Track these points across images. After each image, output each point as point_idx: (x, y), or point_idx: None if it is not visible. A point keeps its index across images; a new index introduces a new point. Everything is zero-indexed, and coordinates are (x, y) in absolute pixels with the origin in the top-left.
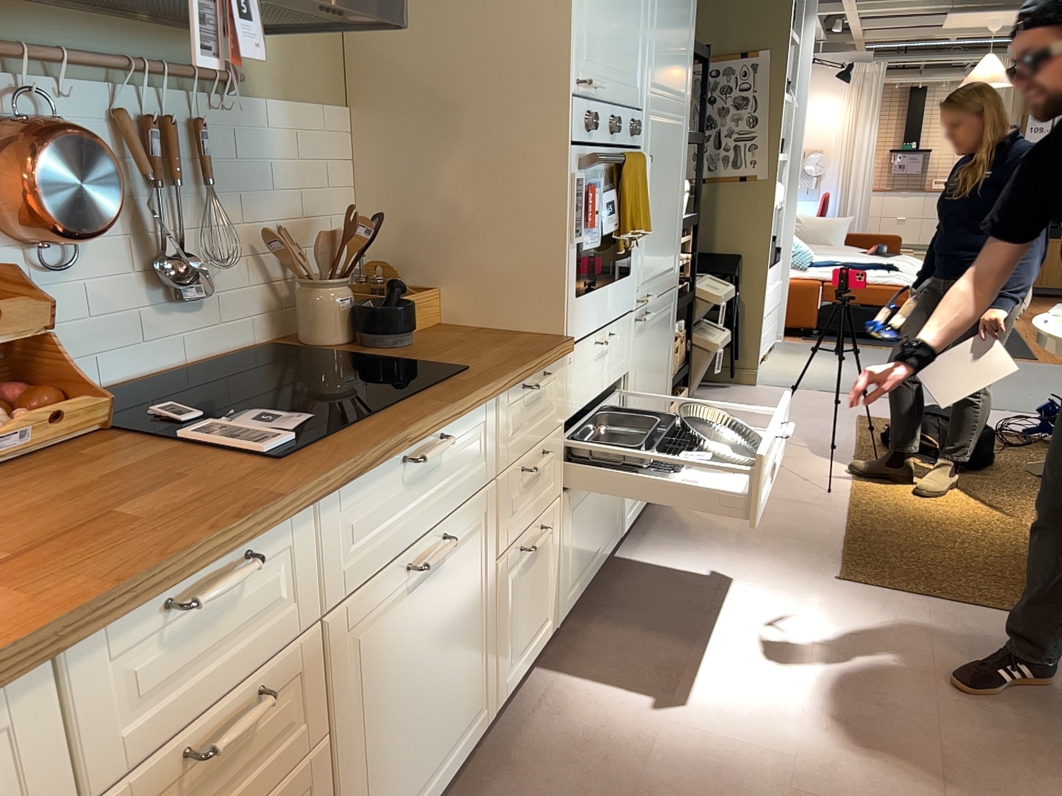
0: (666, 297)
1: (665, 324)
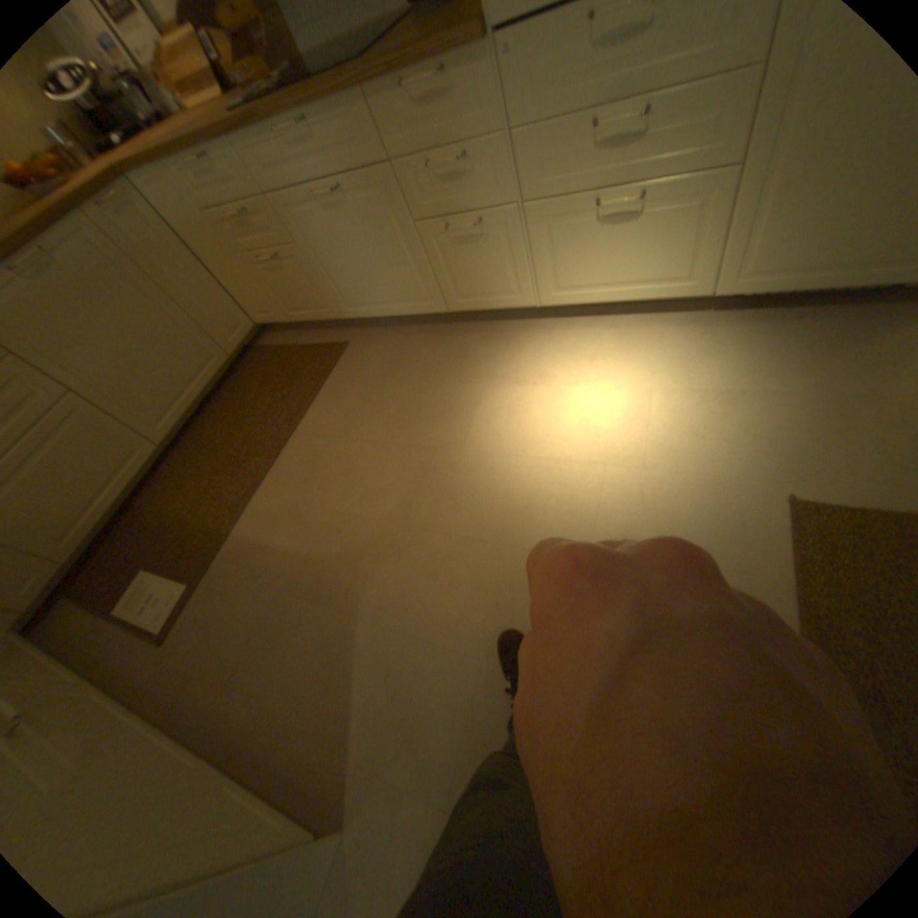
0: None
1: None
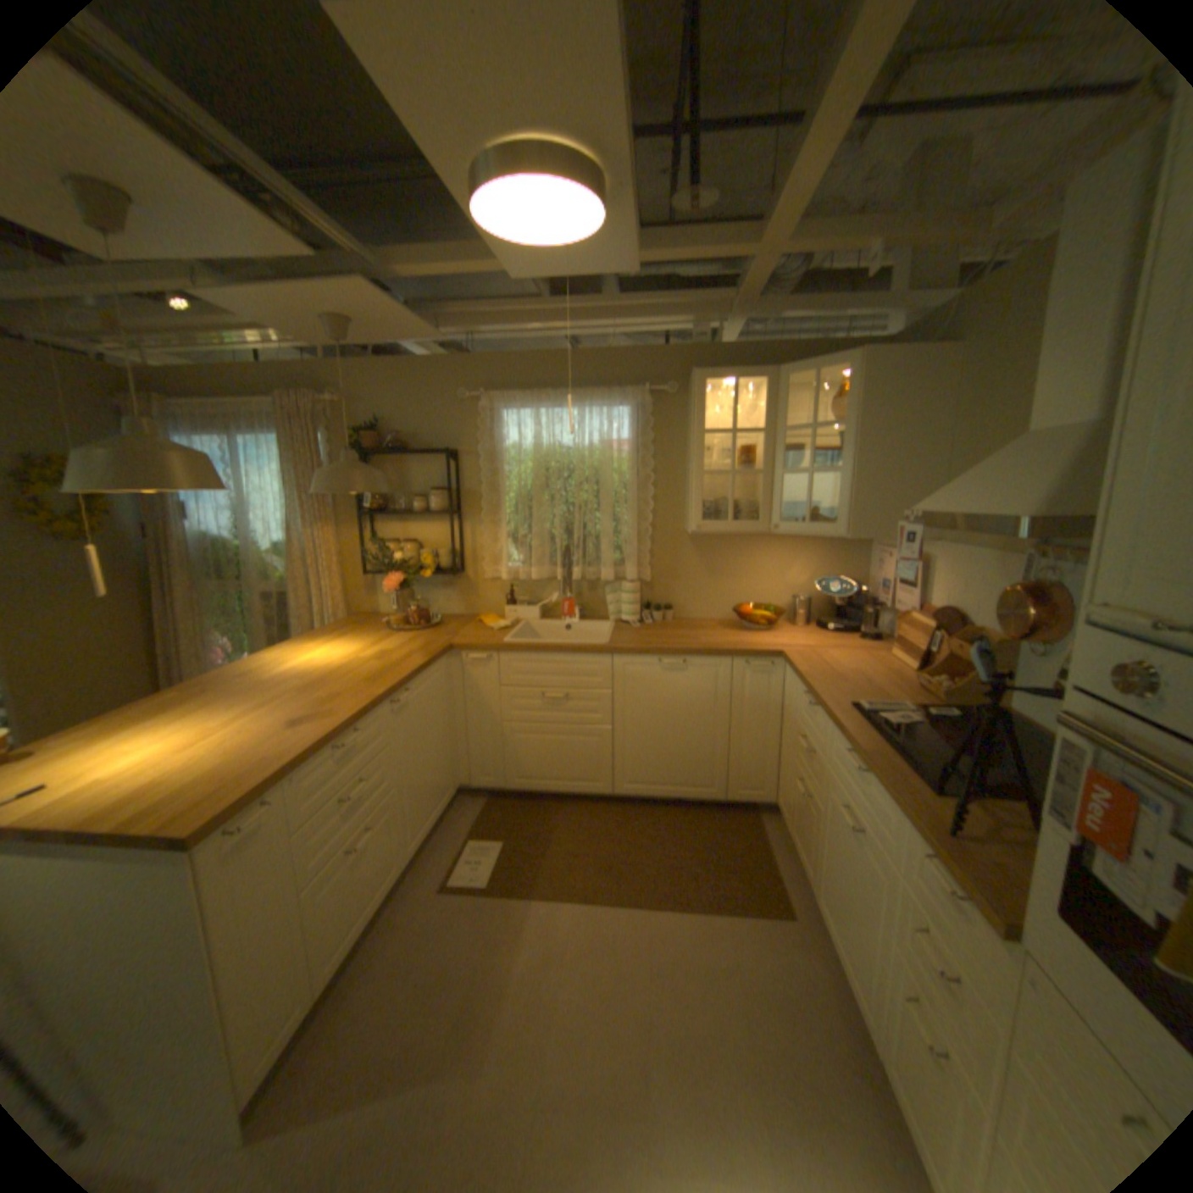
0: None
1: None
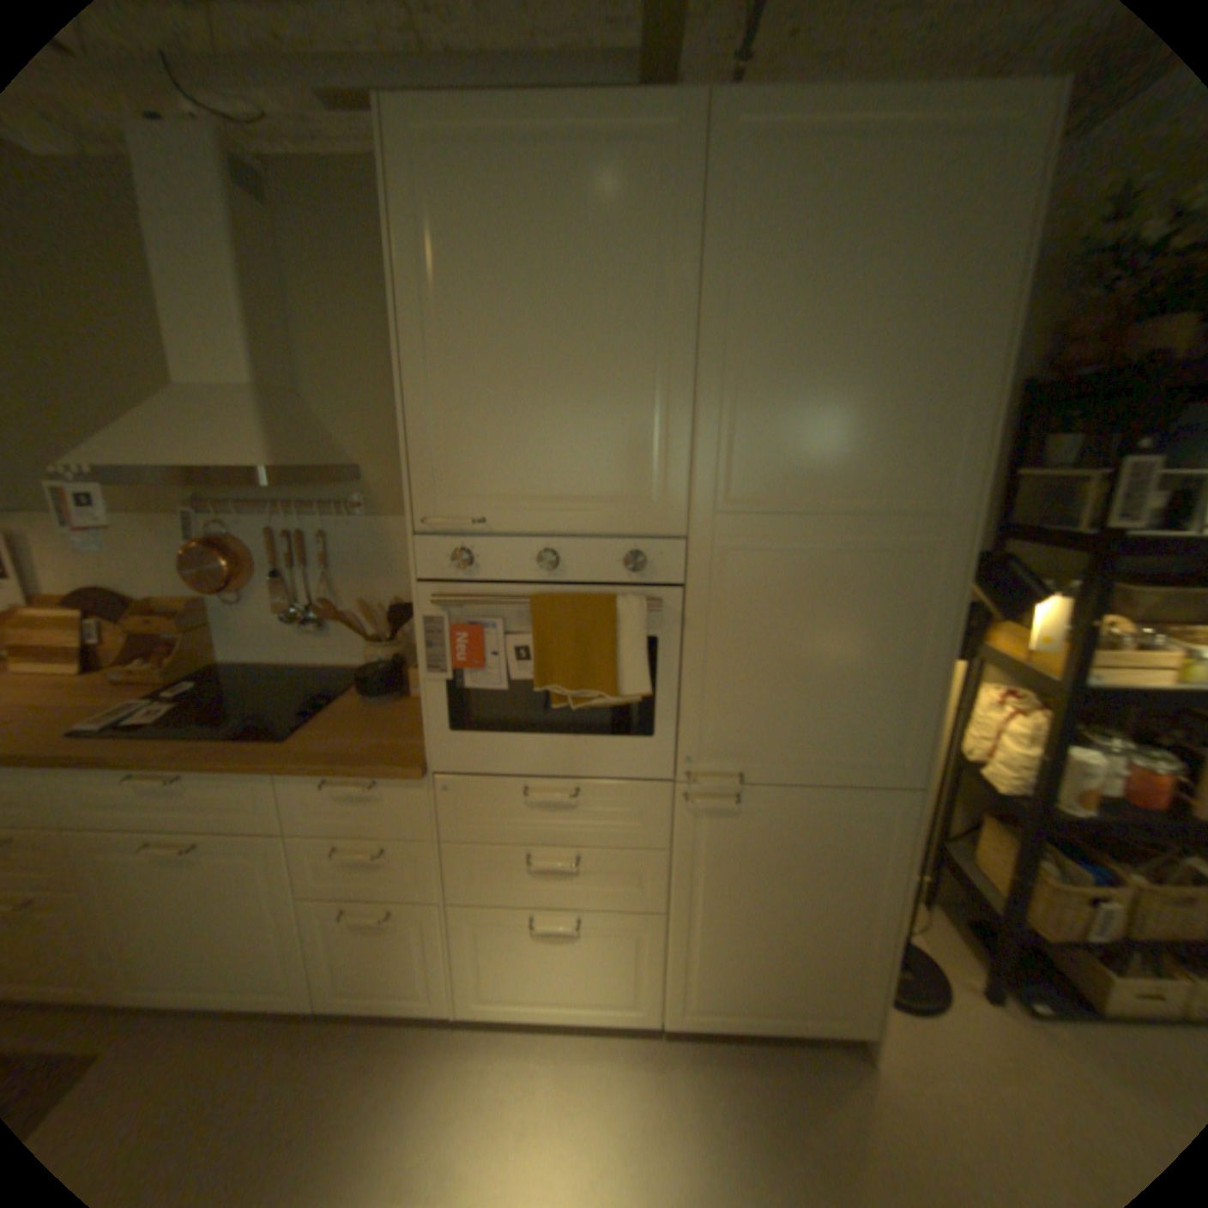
0: (852, 796)
1: (847, 832)
